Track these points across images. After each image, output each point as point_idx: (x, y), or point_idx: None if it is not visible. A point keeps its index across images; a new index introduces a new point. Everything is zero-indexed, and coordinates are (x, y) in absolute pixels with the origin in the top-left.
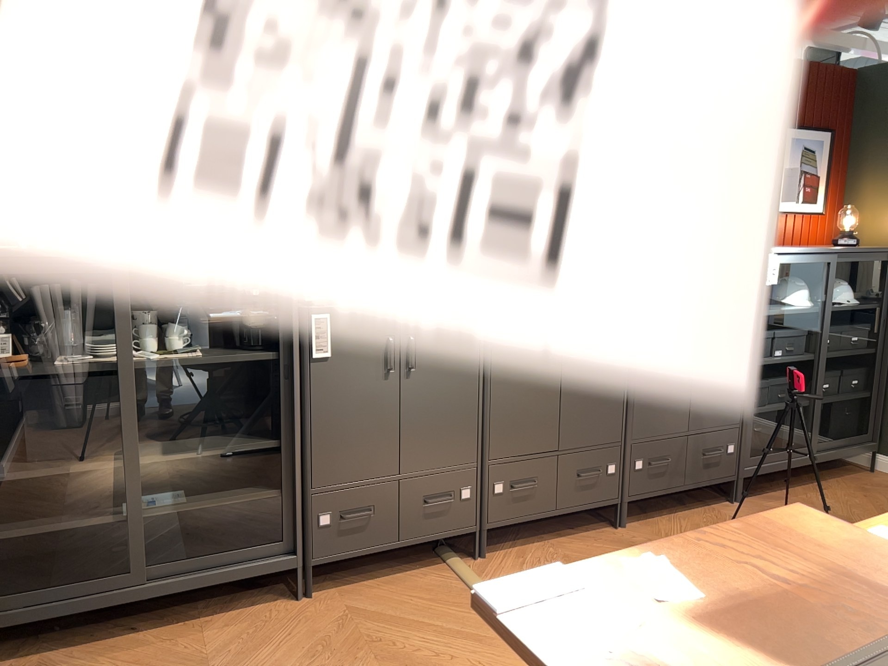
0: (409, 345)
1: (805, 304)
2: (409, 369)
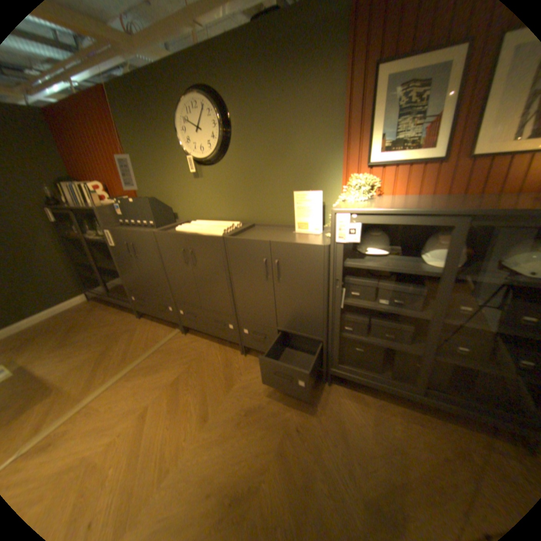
0: (133, 246)
1: (442, 265)
2: (137, 256)
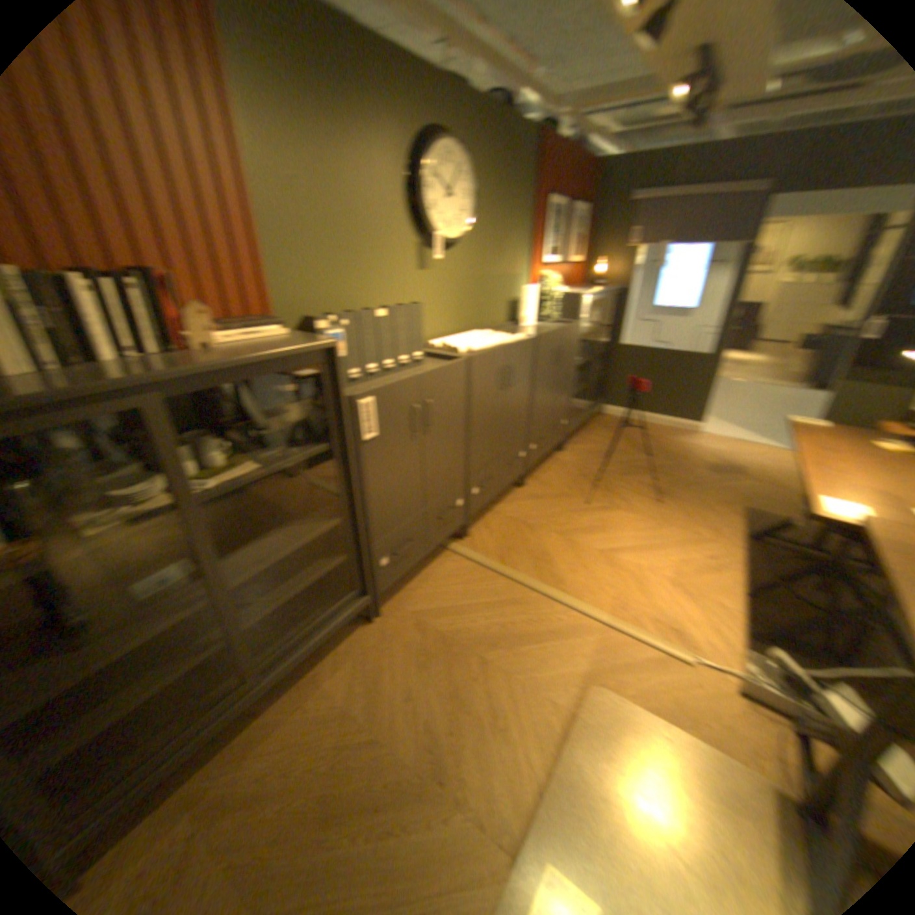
0: (429, 407)
1: (588, 325)
2: (429, 426)
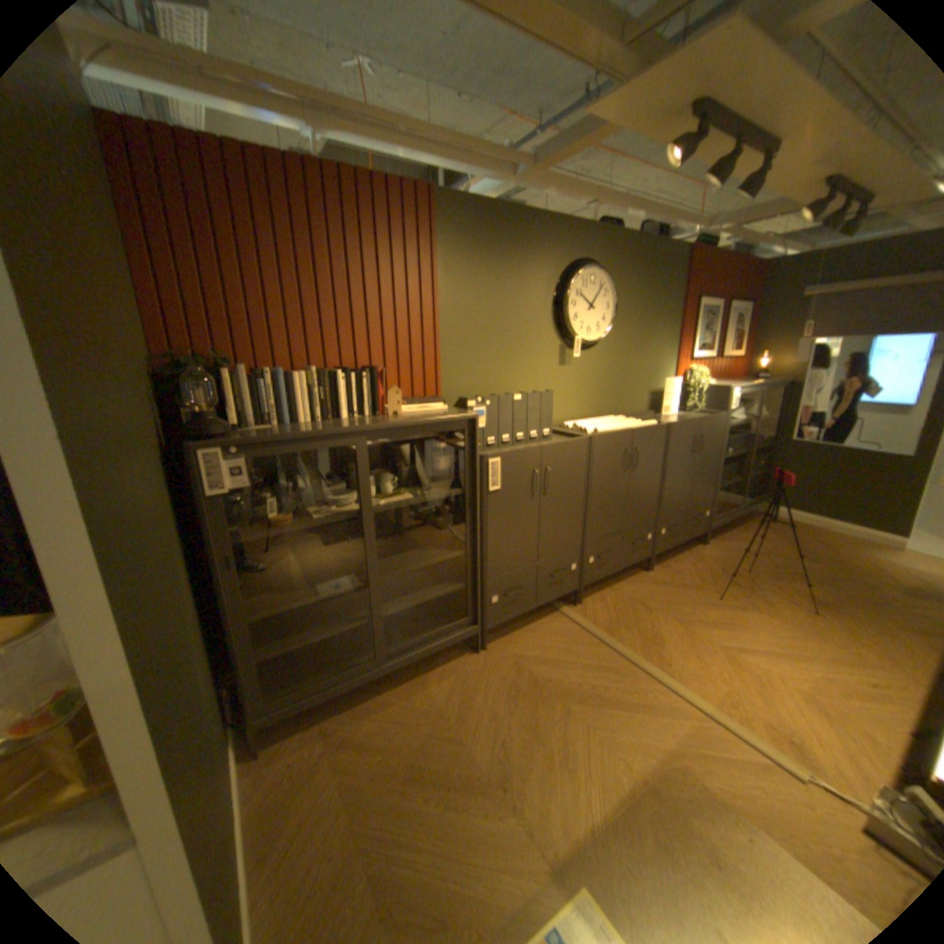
0: (547, 473)
1: (743, 418)
2: (545, 490)
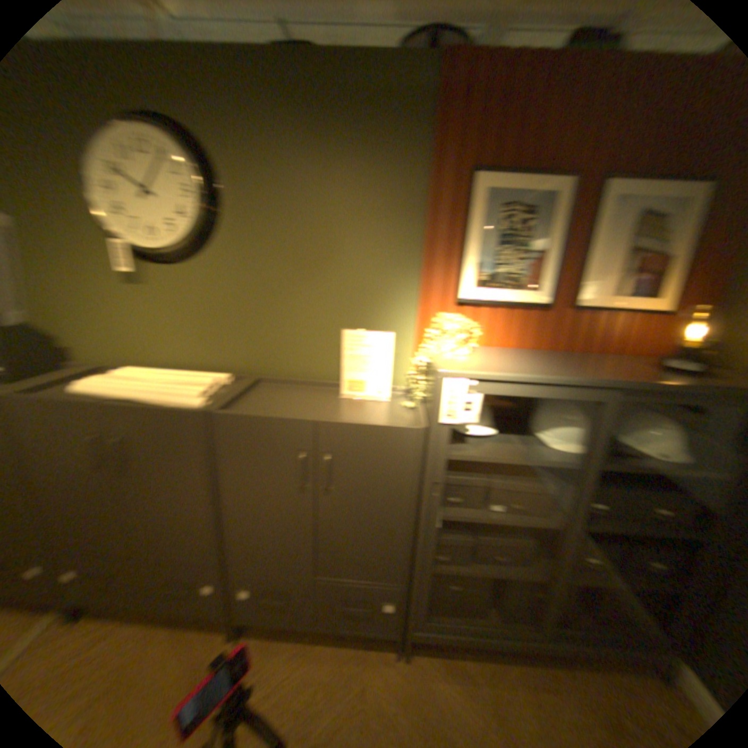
0: None
1: (568, 447)
2: None
